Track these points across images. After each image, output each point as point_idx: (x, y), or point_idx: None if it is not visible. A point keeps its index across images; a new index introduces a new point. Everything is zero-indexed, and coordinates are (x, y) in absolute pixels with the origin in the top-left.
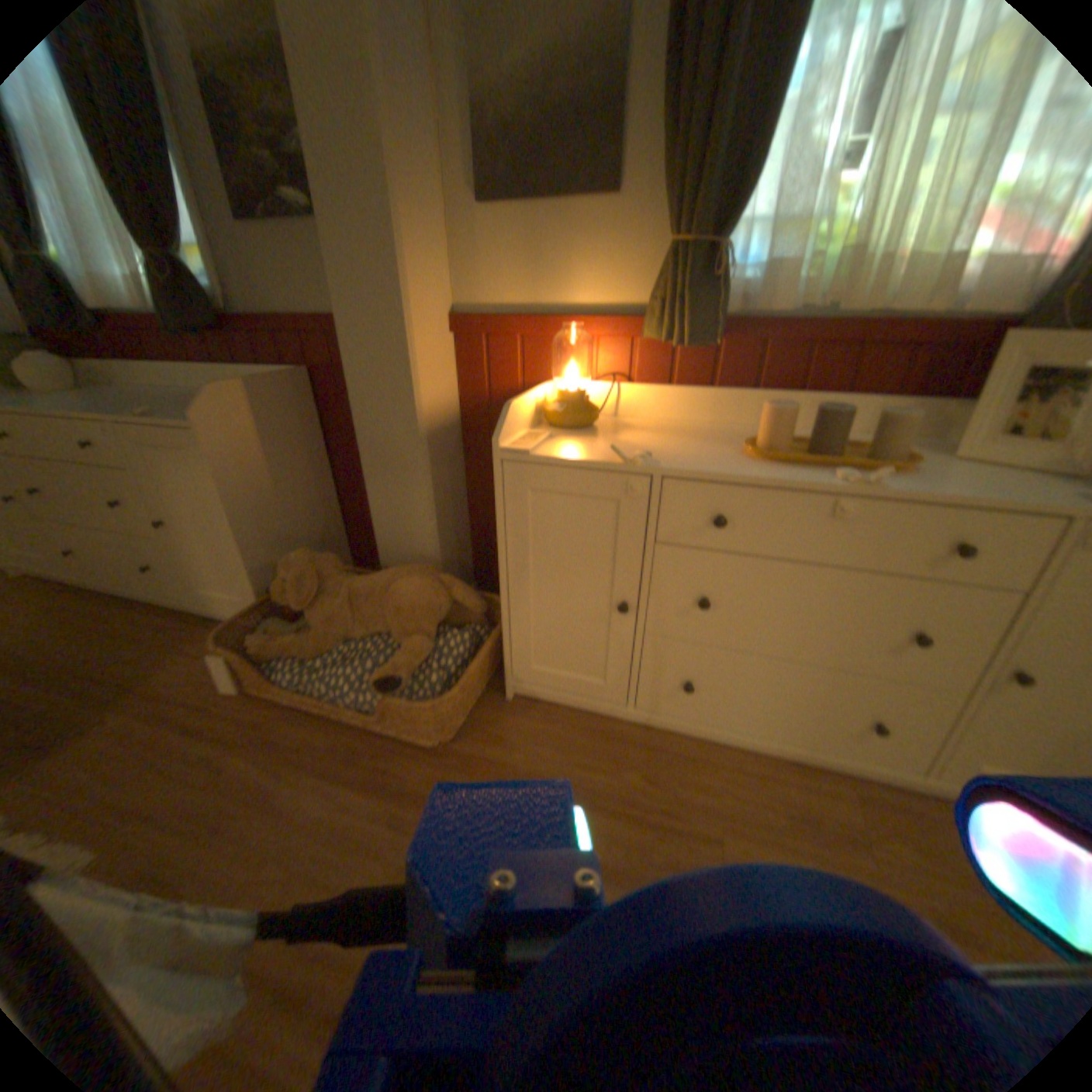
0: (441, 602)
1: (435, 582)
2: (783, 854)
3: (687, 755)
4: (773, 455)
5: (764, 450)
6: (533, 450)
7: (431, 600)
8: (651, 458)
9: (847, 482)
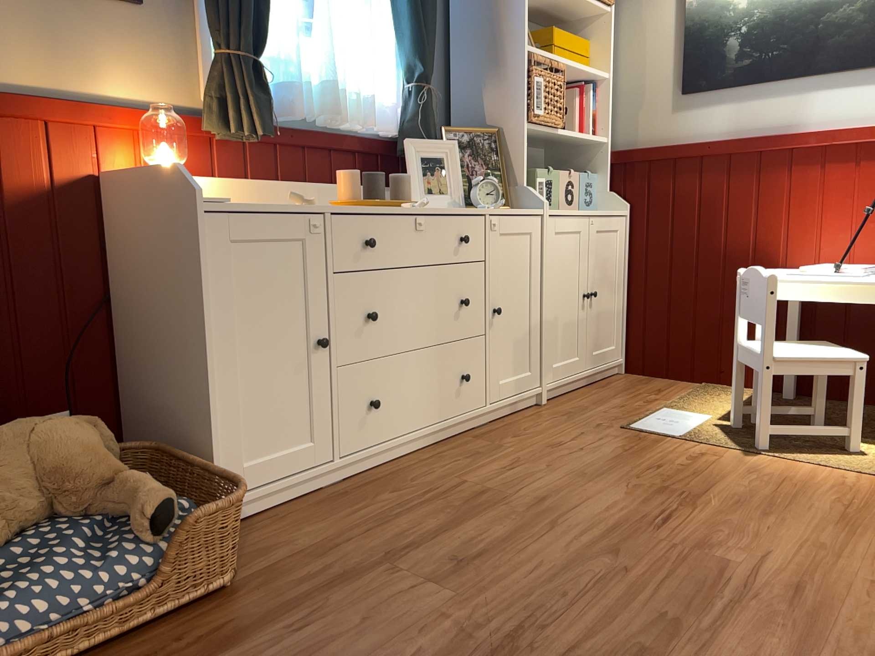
0: (100, 440)
1: (75, 421)
2: (485, 467)
3: (387, 473)
4: (363, 200)
5: (352, 200)
6: (227, 199)
7: (93, 437)
8: (313, 201)
9: (412, 207)
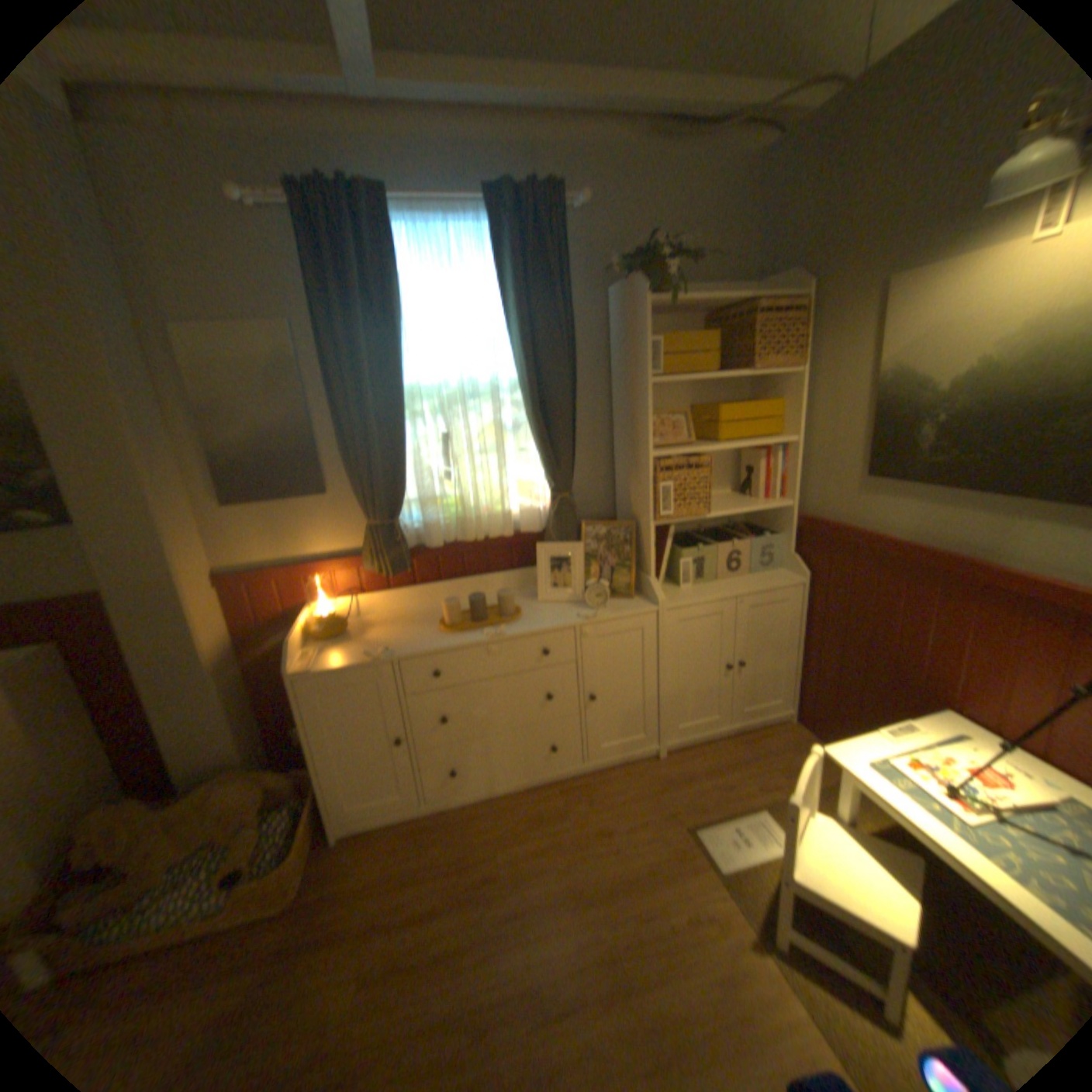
0: (253, 799)
1: (243, 786)
2: (525, 846)
3: (464, 821)
4: (451, 631)
5: (447, 628)
6: (309, 671)
7: (244, 801)
8: (386, 654)
9: (487, 638)
